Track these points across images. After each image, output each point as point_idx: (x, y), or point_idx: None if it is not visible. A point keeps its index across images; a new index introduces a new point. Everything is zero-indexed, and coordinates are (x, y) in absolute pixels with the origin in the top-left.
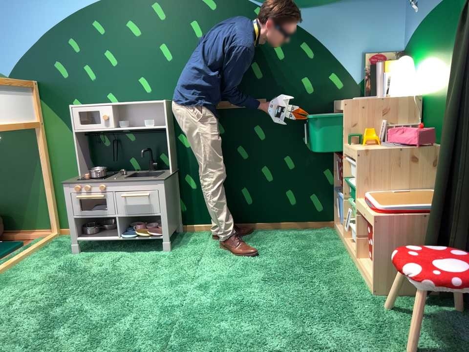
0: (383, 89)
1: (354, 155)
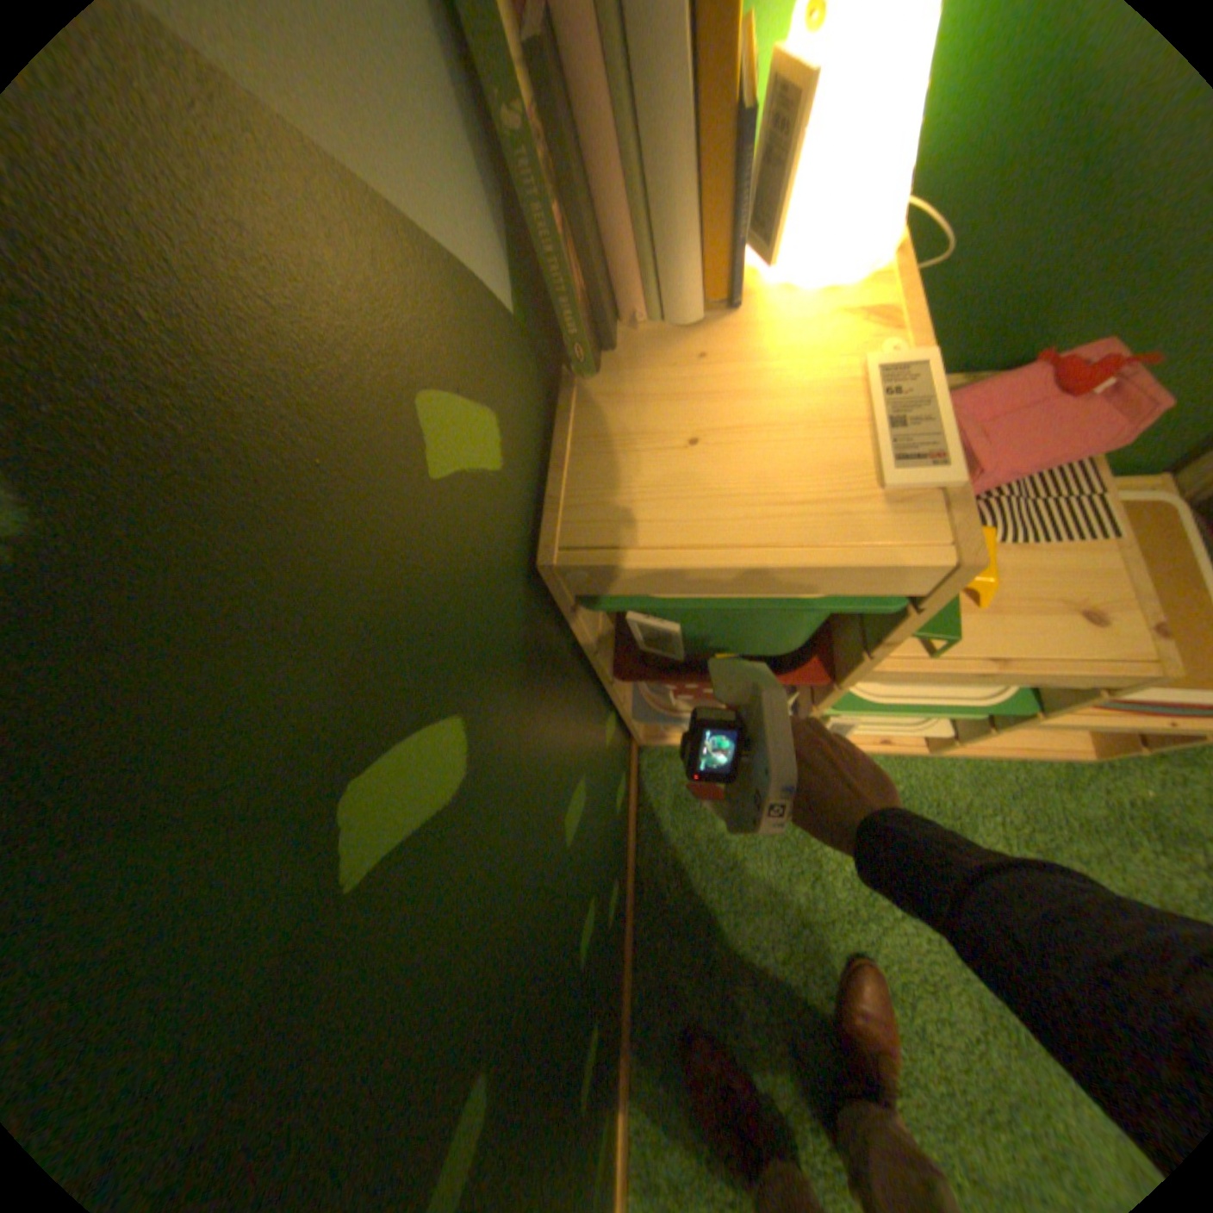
0: (726, 241)
1: (1086, 677)
